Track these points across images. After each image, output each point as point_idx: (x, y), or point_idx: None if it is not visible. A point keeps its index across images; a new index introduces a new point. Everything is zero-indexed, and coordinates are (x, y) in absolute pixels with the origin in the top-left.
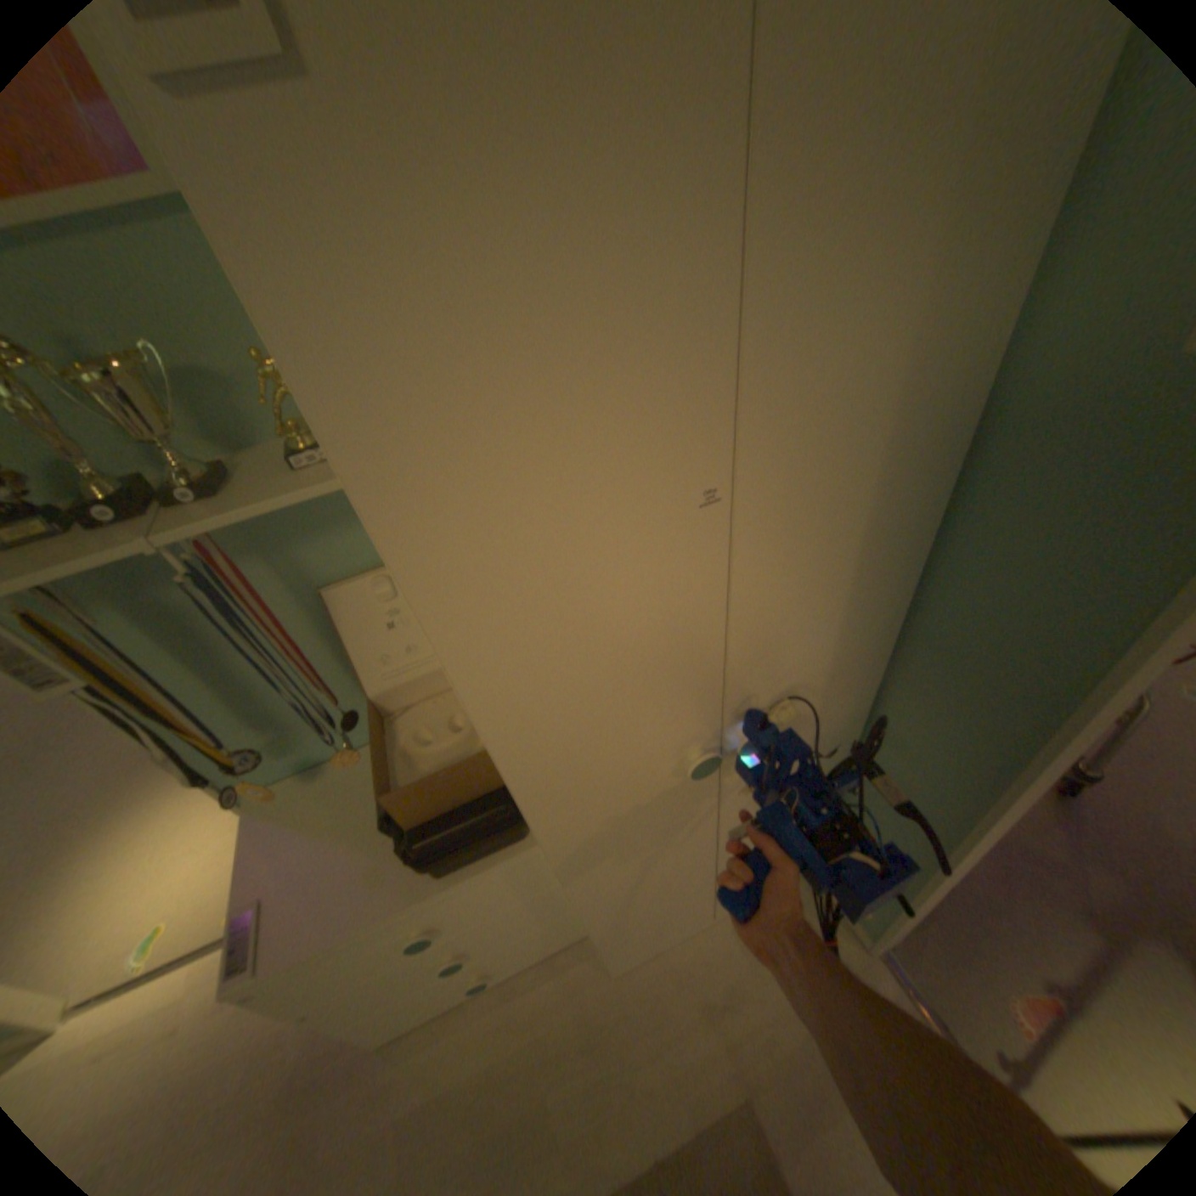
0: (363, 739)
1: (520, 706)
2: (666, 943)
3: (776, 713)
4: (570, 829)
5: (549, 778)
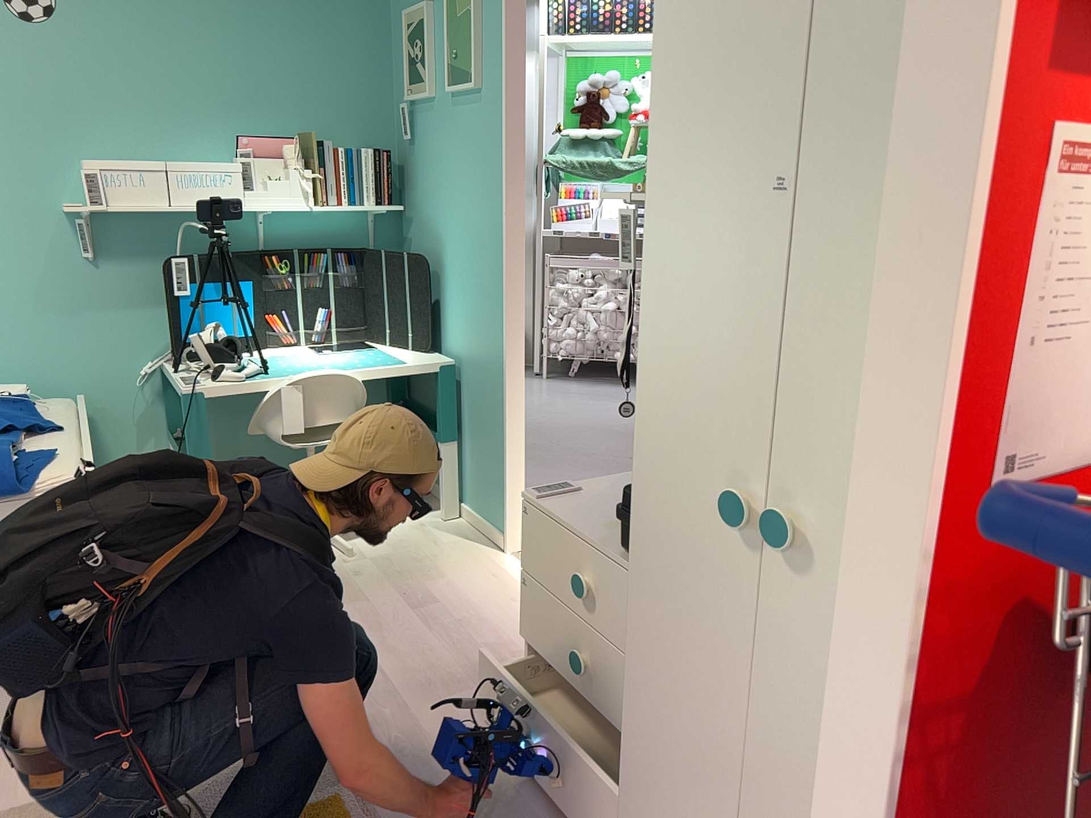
0: None
1: (660, 290)
2: None
3: (822, 524)
4: (651, 479)
5: (656, 387)
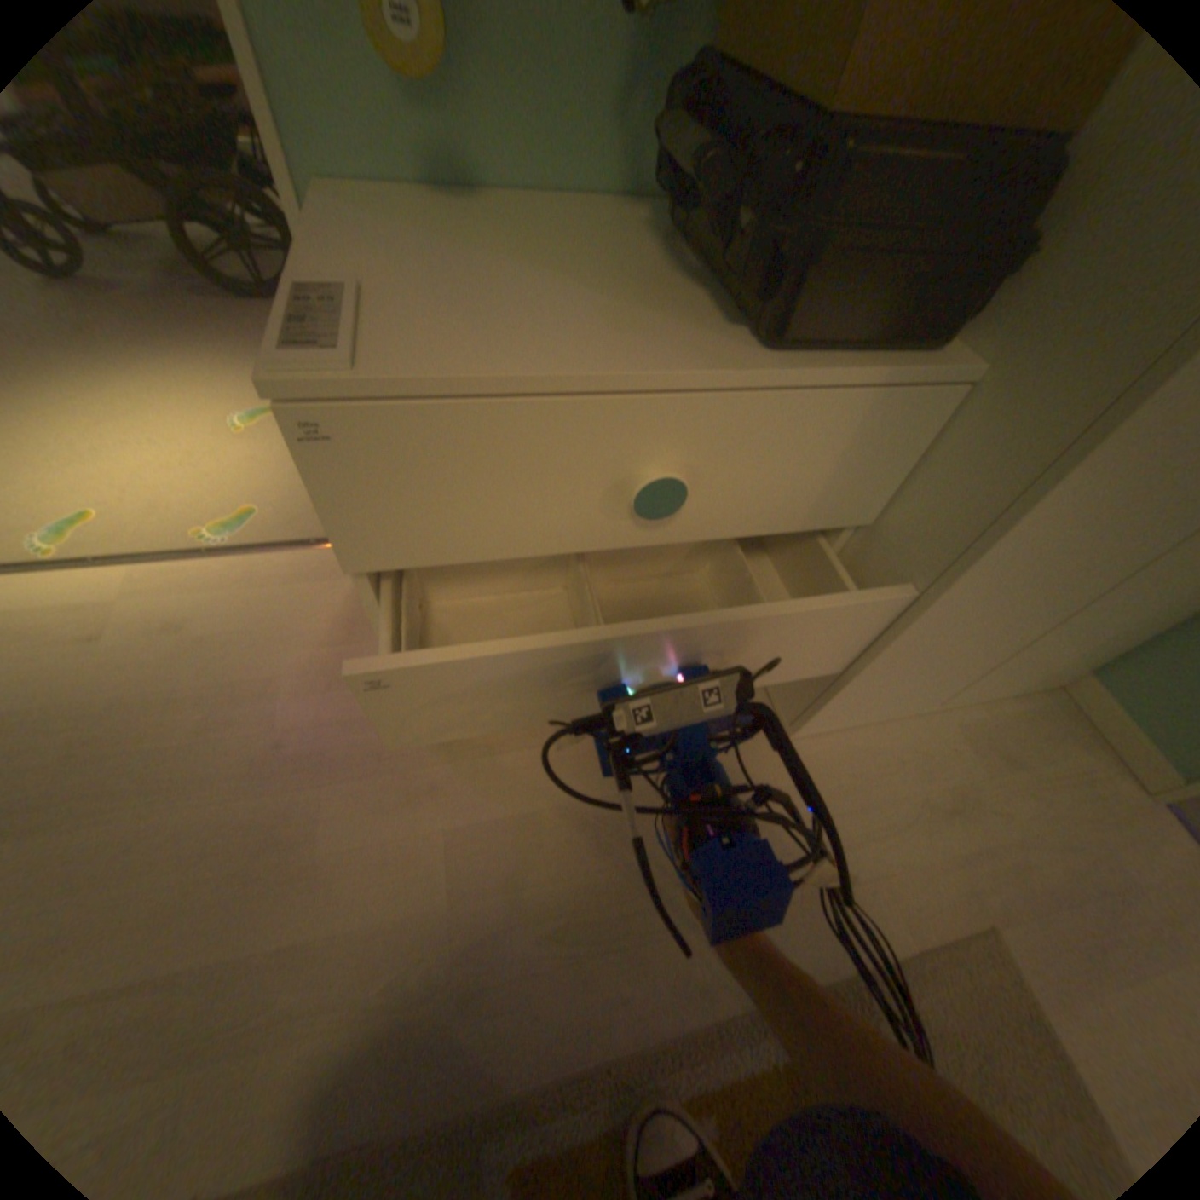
0: (565, 167)
1: None
2: (886, 708)
3: None
4: None
5: None
